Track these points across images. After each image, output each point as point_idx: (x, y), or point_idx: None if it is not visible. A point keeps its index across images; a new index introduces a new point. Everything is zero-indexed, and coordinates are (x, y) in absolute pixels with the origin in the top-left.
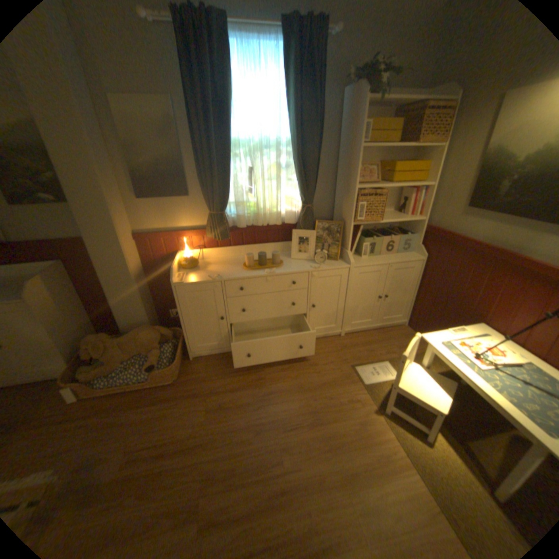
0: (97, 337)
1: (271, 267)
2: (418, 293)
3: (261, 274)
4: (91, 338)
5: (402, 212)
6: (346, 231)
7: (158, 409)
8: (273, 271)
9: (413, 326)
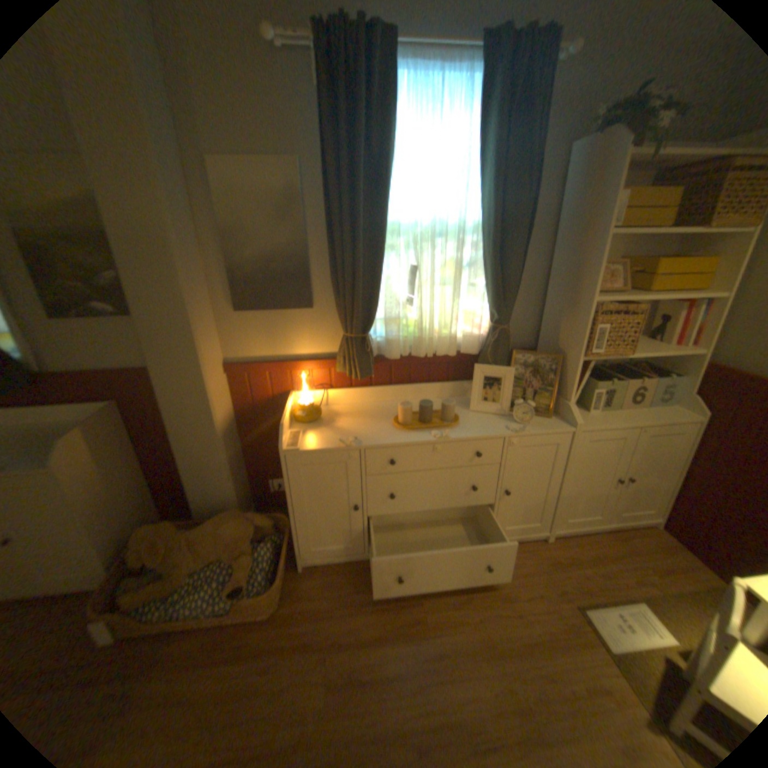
0: (156, 531)
1: (441, 426)
2: (688, 477)
3: (426, 439)
4: (146, 534)
5: (659, 339)
6: (568, 370)
7: (244, 673)
8: (446, 436)
9: (675, 532)
